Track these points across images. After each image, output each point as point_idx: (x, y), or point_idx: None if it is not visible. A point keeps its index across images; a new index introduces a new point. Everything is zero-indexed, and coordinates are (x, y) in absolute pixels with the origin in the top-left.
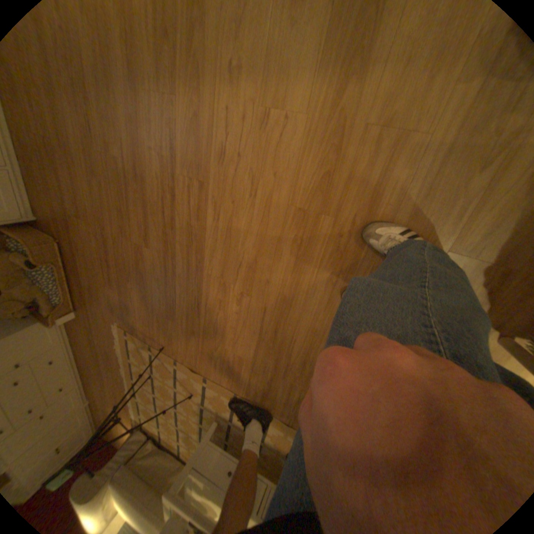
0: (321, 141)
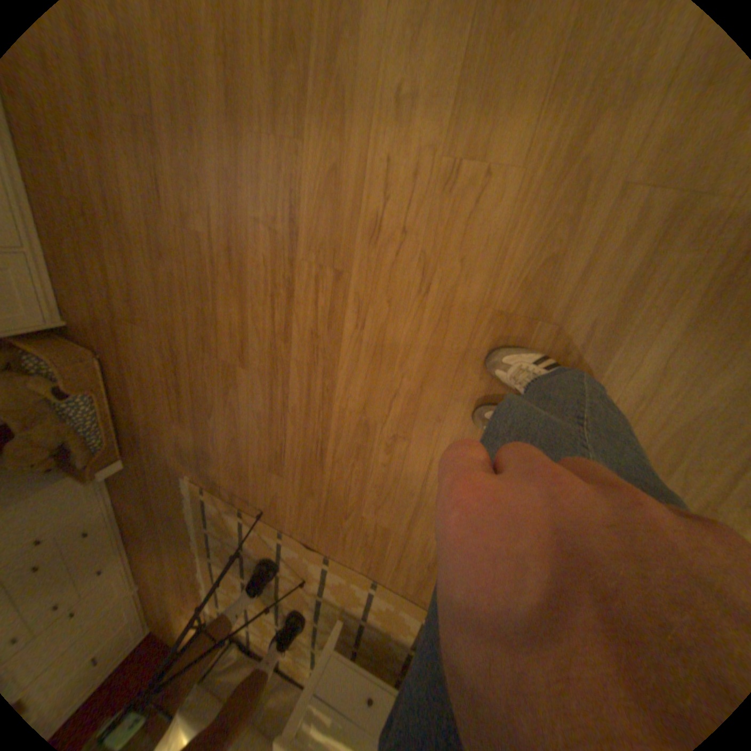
0: (545, 208)
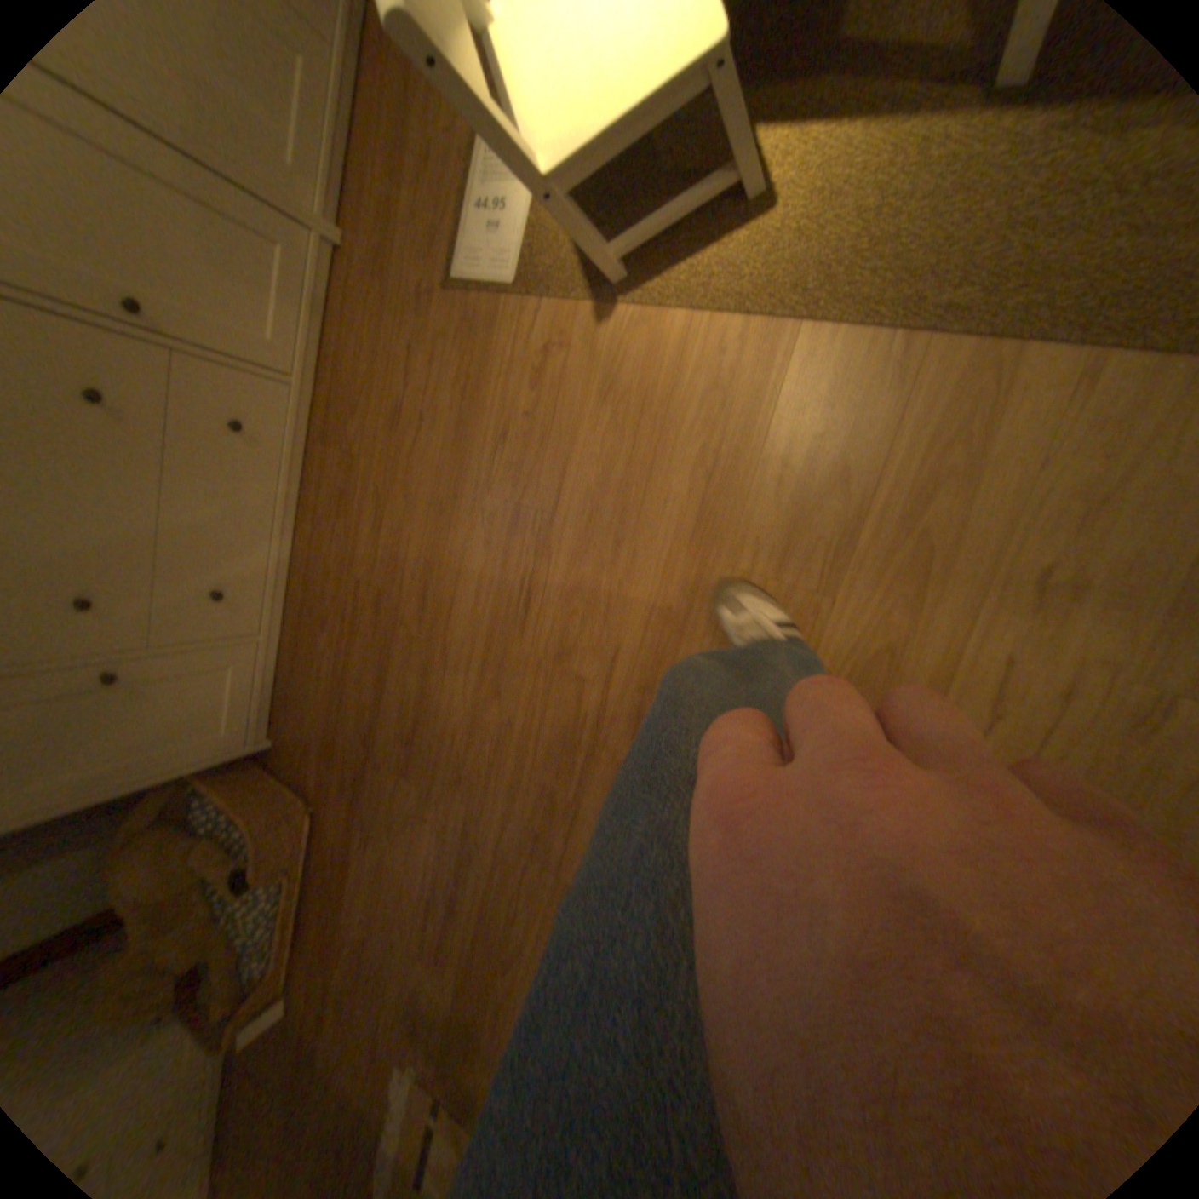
0: None
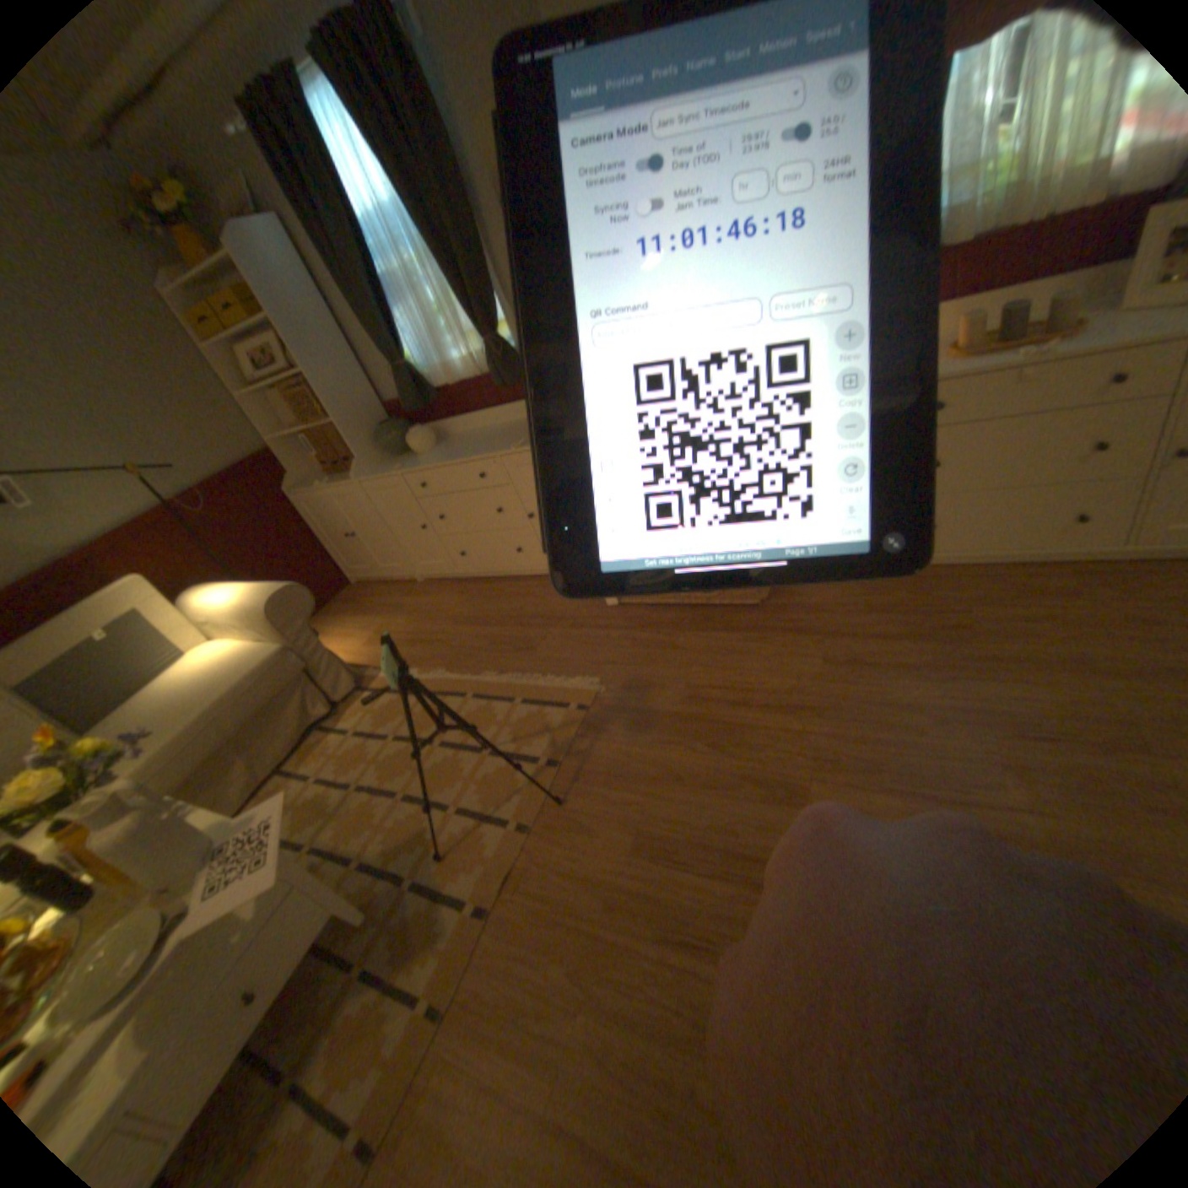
0: None
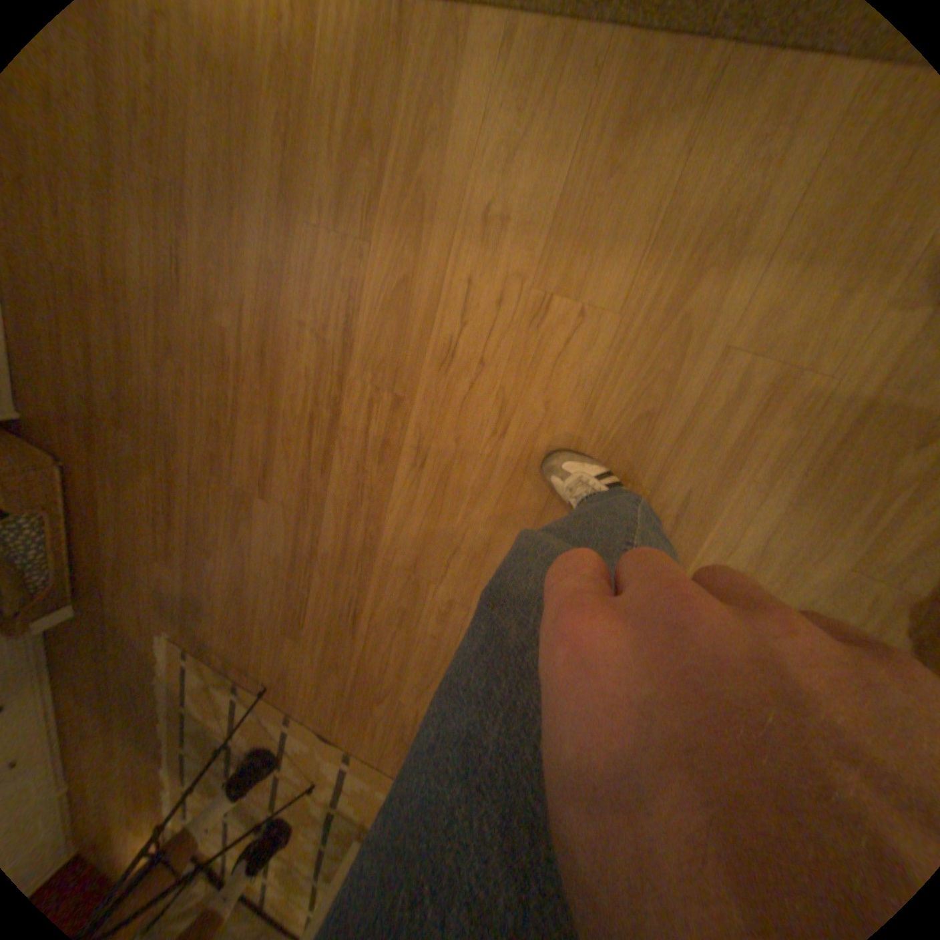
0: (642, 361)
